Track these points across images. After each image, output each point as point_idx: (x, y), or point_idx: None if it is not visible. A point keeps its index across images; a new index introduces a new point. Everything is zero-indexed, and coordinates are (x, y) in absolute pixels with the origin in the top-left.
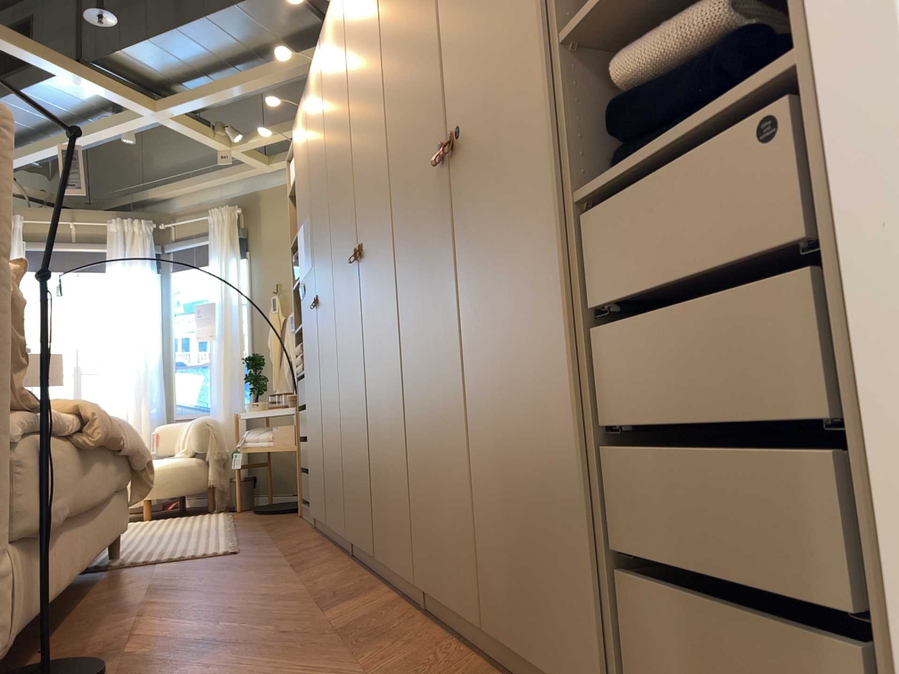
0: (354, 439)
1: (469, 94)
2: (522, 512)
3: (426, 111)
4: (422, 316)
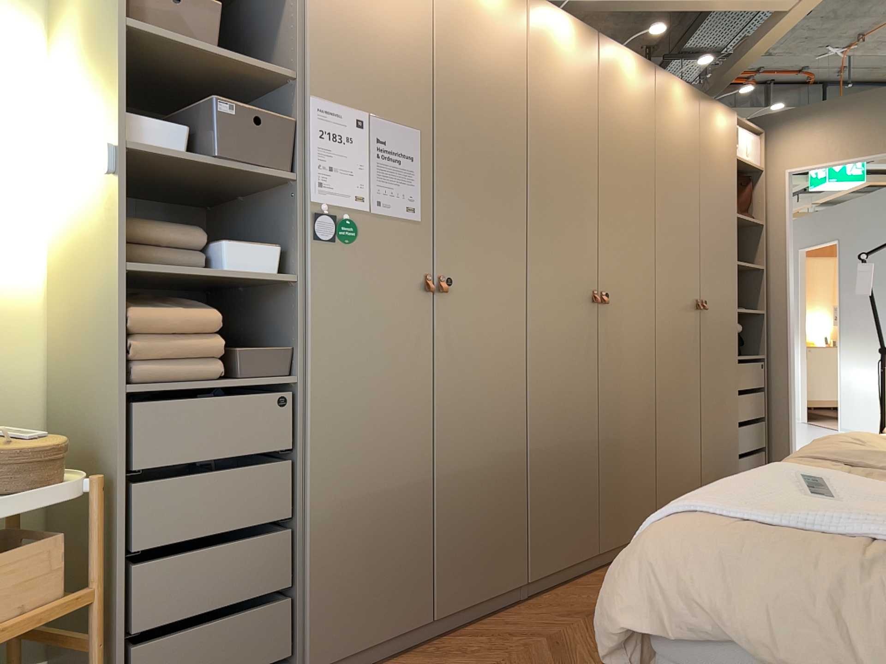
0: (562, 469)
1: (714, 290)
2: (723, 457)
3: (690, 269)
4: (677, 373)
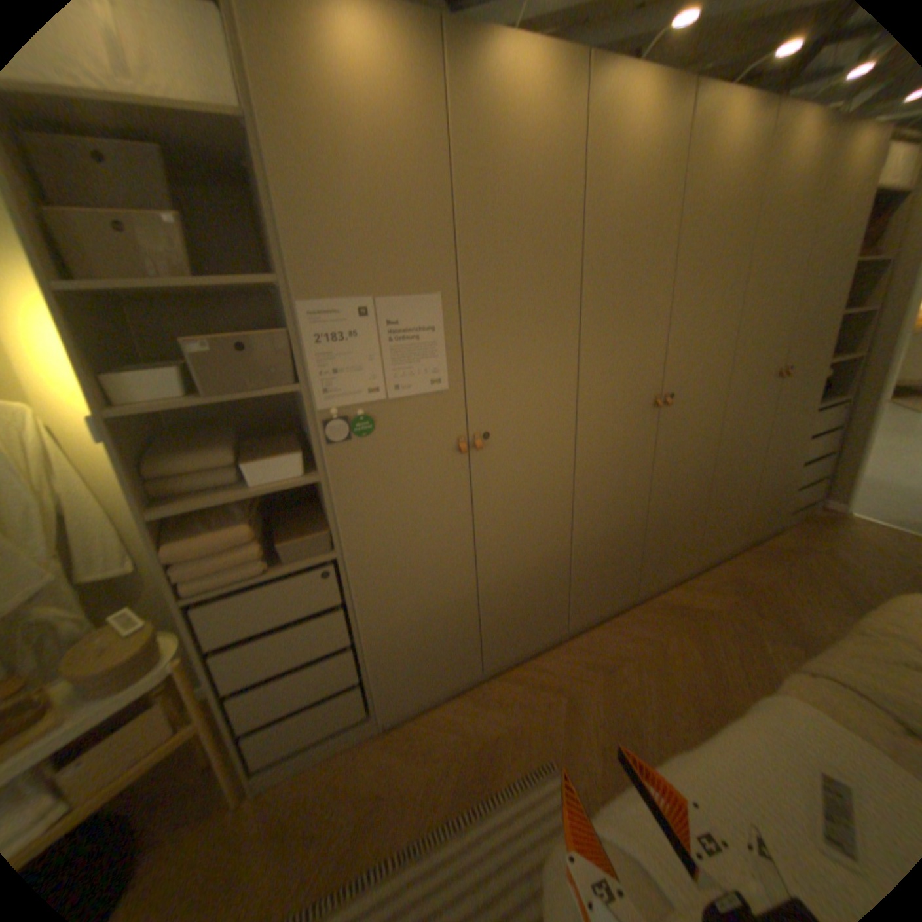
0: (605, 552)
1: (804, 354)
2: (779, 500)
3: (777, 341)
4: (741, 445)
